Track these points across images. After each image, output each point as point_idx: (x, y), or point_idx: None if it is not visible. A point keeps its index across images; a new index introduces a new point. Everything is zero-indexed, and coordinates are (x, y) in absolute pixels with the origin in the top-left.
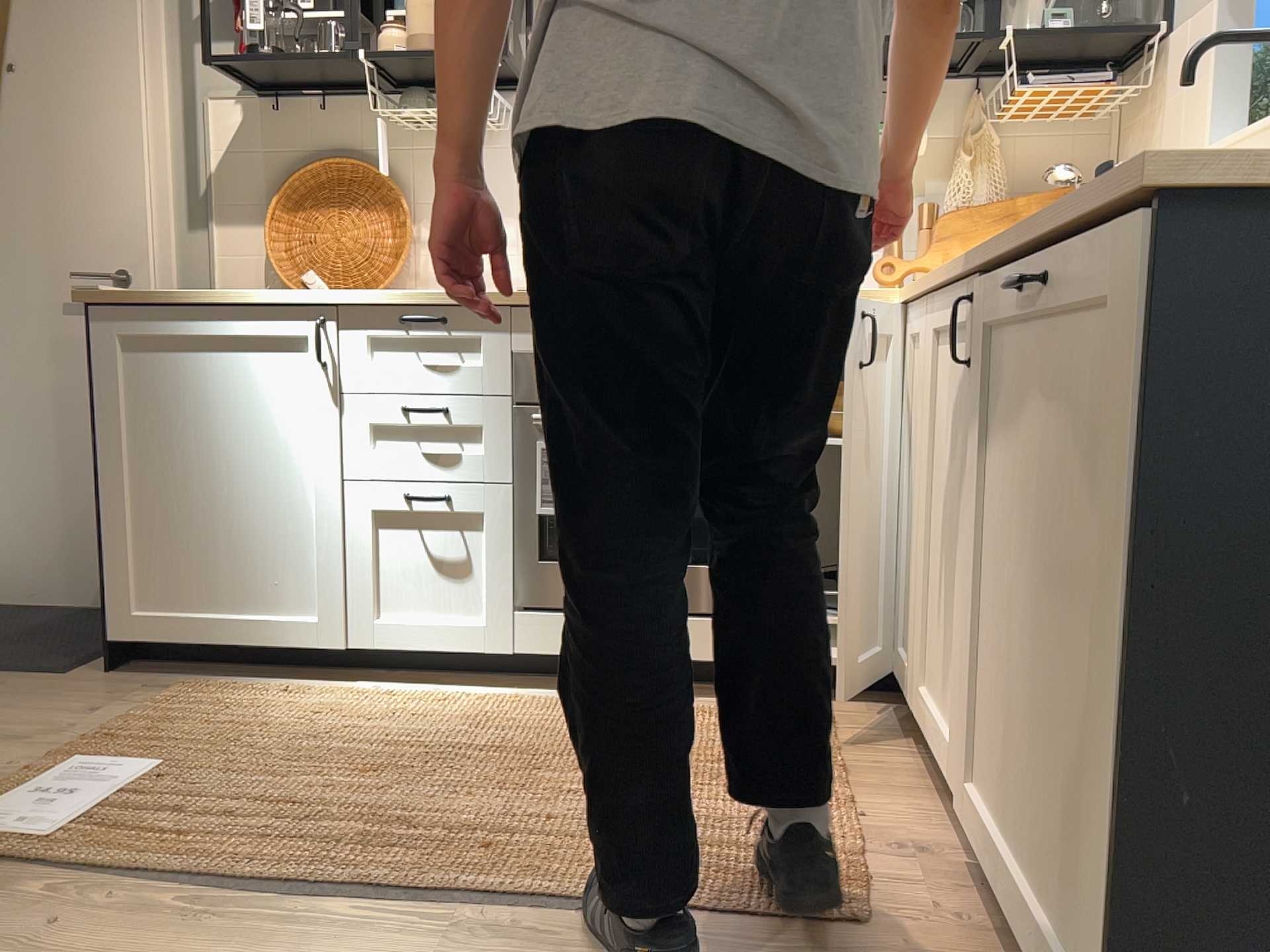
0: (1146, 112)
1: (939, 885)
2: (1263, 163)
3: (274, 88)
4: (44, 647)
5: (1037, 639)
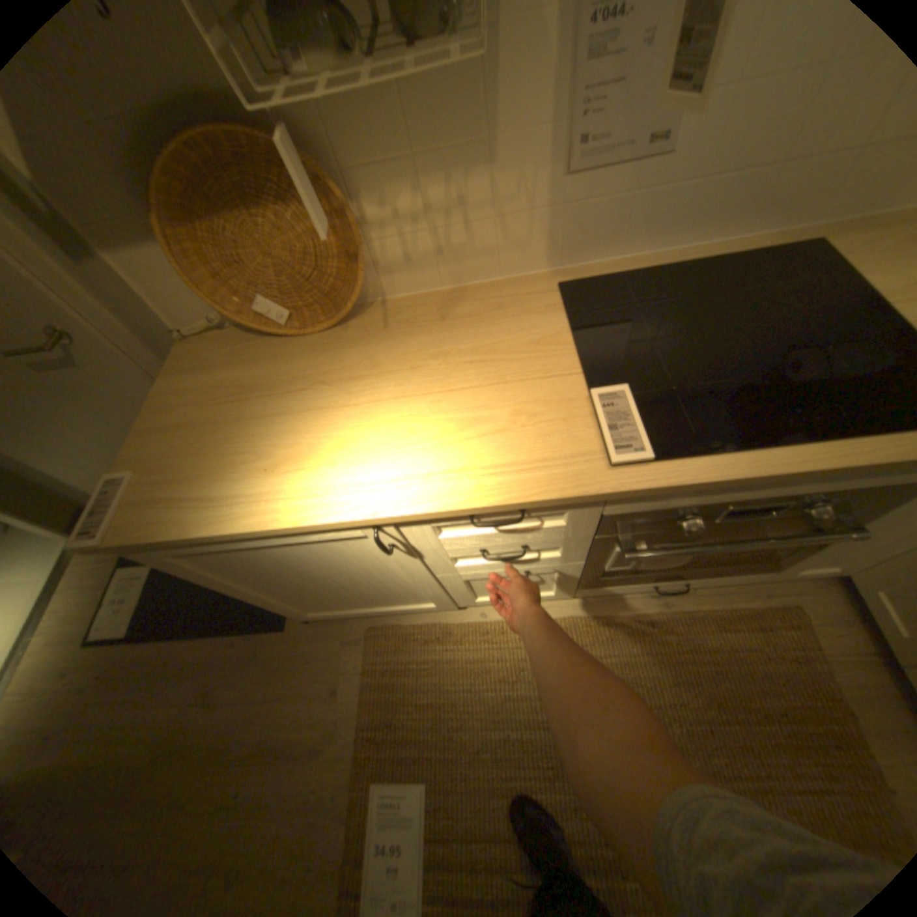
0: None
1: None
2: None
3: None
4: None
5: None
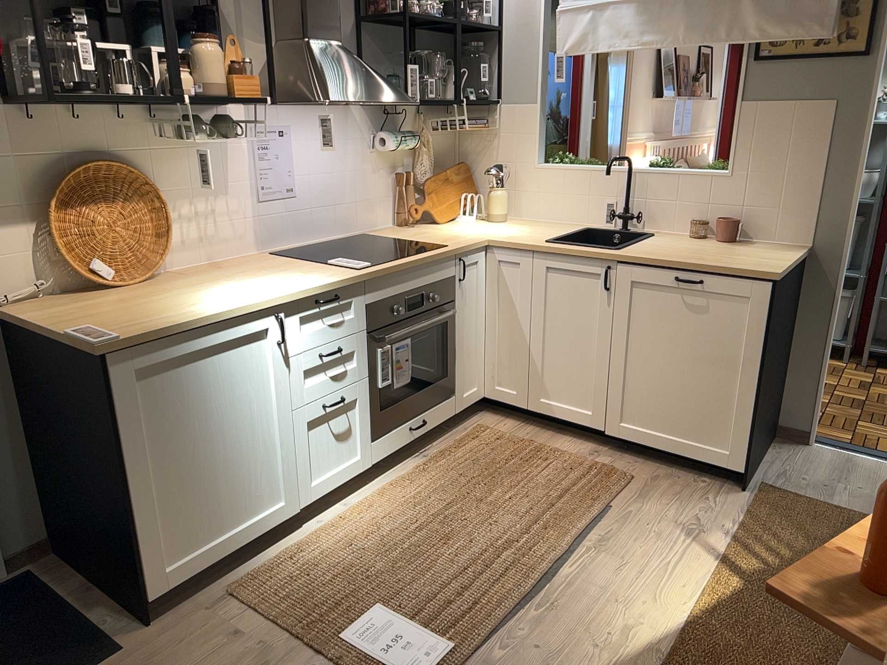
0: (487, 132)
1: (614, 457)
2: (784, 270)
3: (28, 99)
4: (21, 660)
5: (673, 374)
